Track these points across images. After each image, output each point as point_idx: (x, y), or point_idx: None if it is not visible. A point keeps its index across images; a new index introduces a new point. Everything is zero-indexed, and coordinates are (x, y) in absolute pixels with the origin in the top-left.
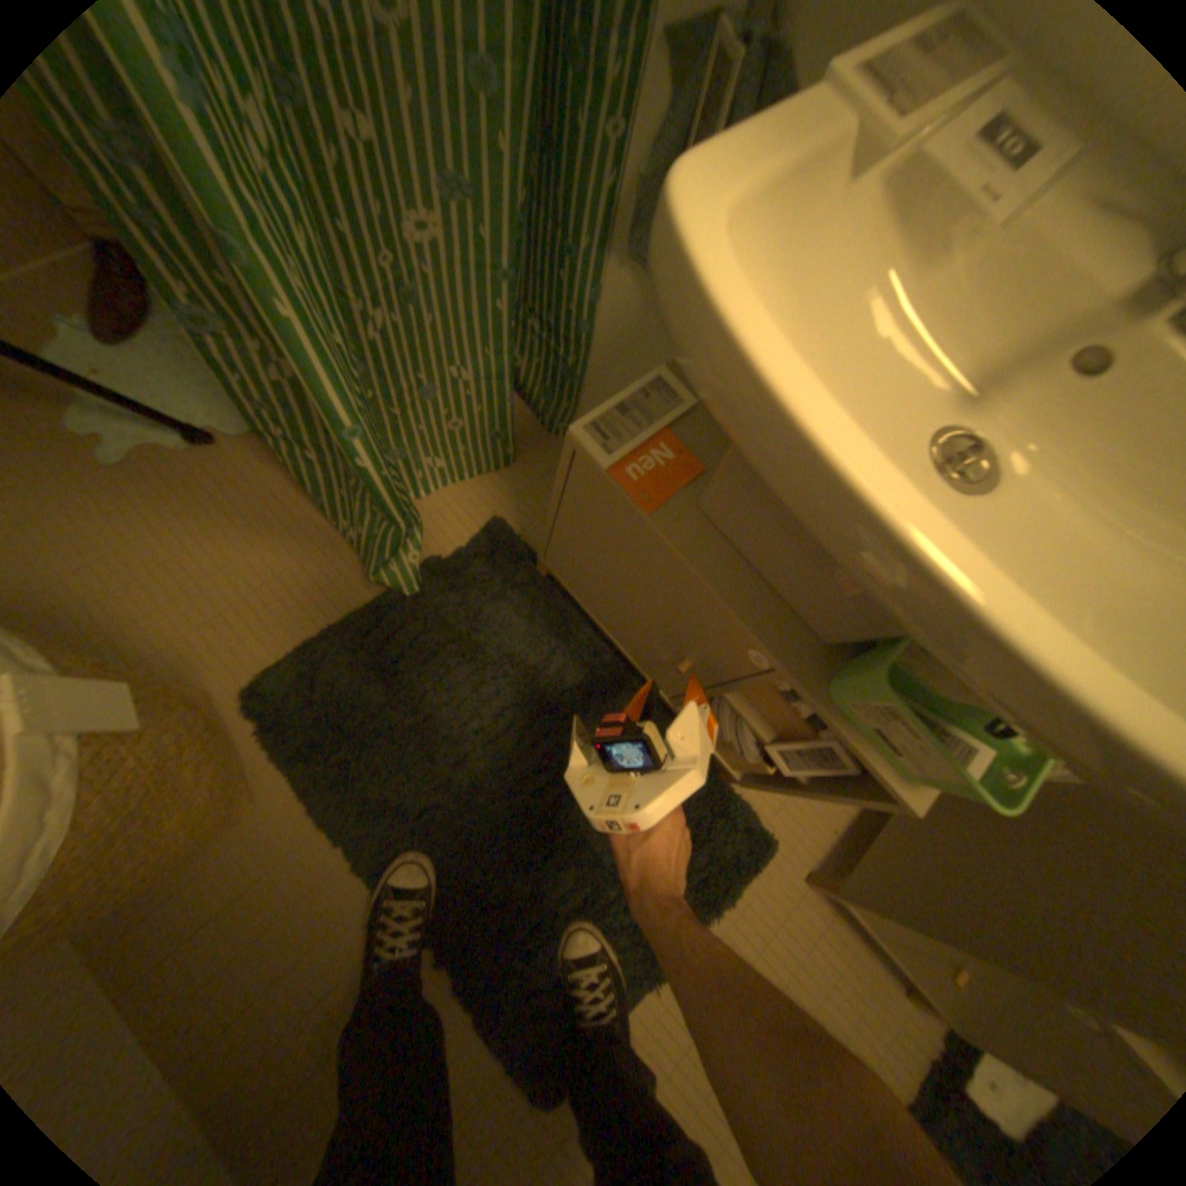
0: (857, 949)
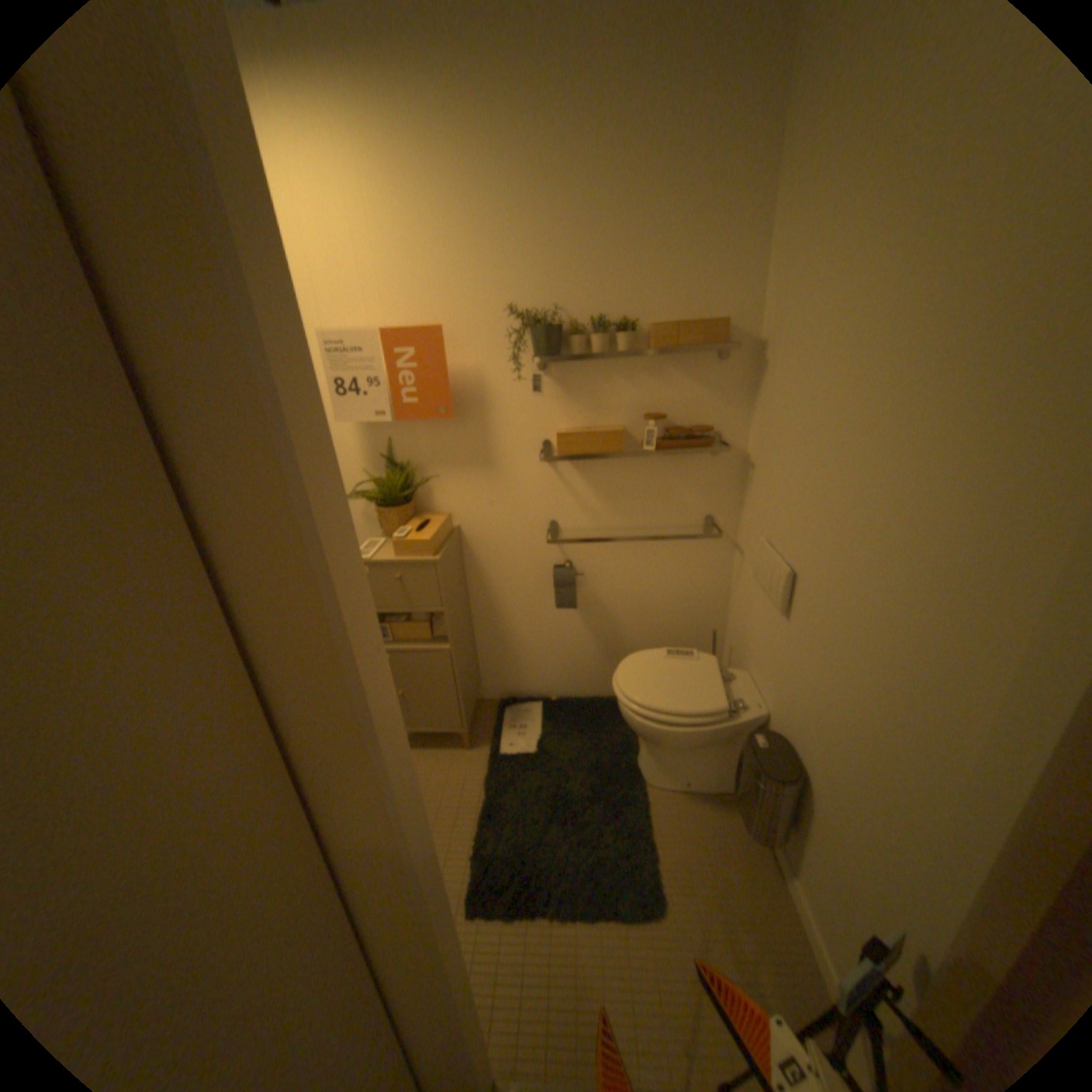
0: (434, 754)
